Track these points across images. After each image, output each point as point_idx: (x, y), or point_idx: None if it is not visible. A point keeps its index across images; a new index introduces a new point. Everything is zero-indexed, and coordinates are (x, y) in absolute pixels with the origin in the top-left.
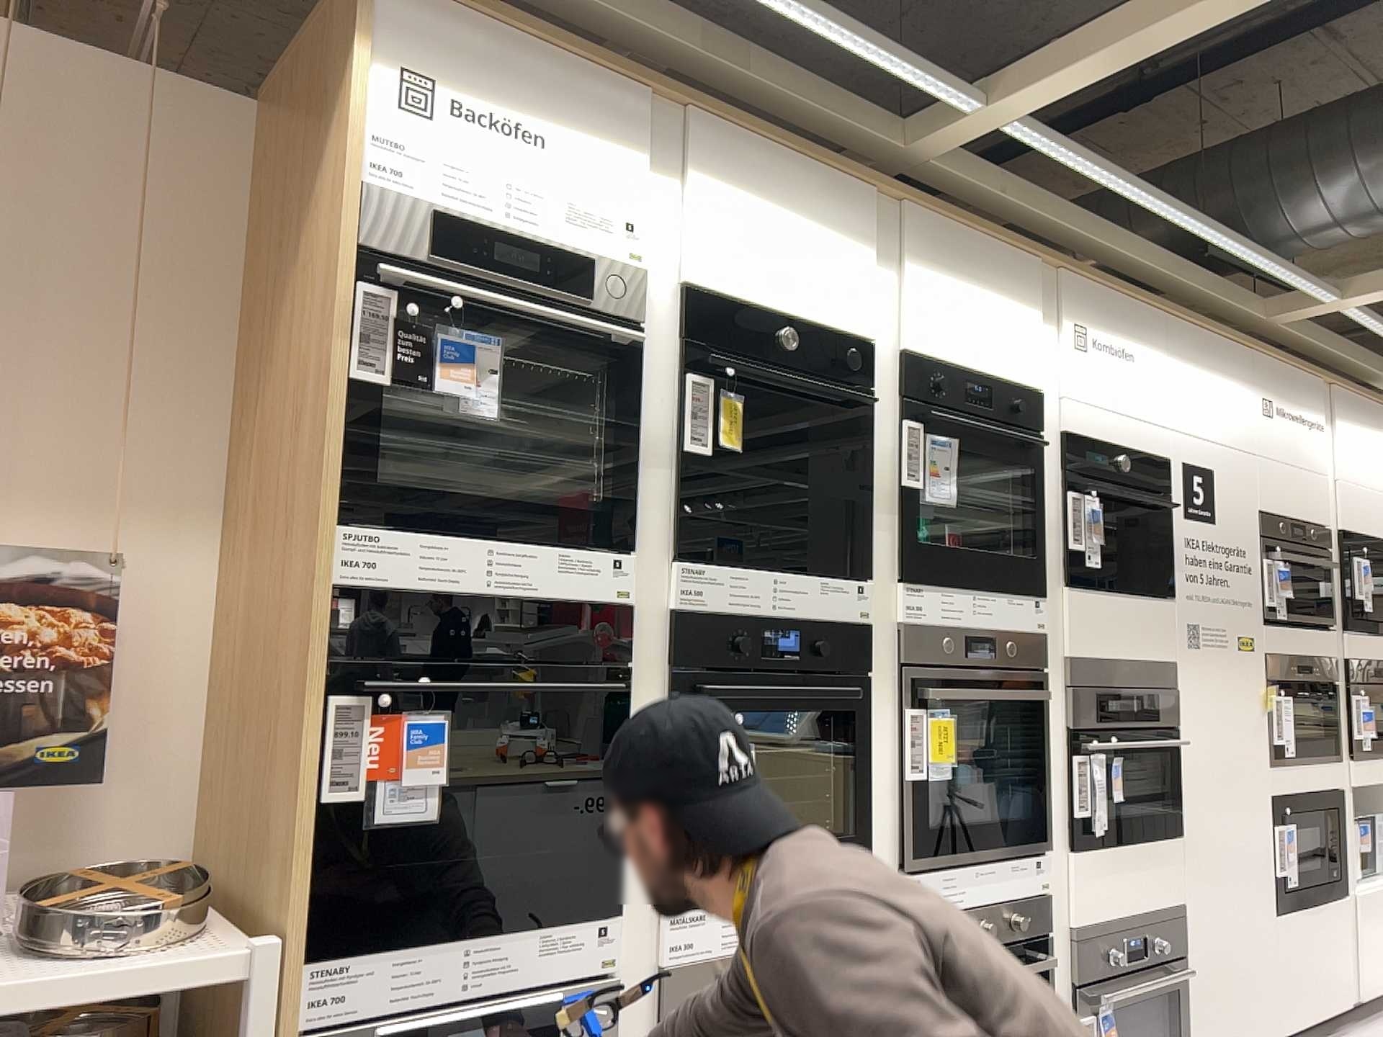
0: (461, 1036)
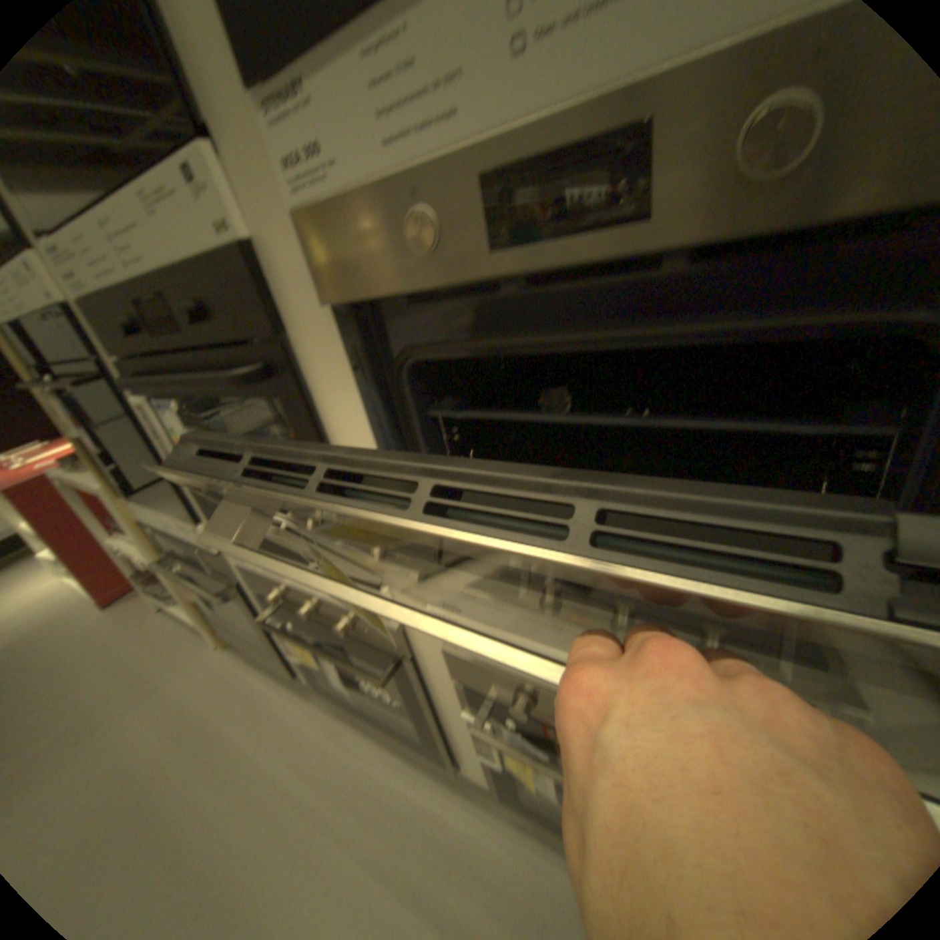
0: (178, 559)
